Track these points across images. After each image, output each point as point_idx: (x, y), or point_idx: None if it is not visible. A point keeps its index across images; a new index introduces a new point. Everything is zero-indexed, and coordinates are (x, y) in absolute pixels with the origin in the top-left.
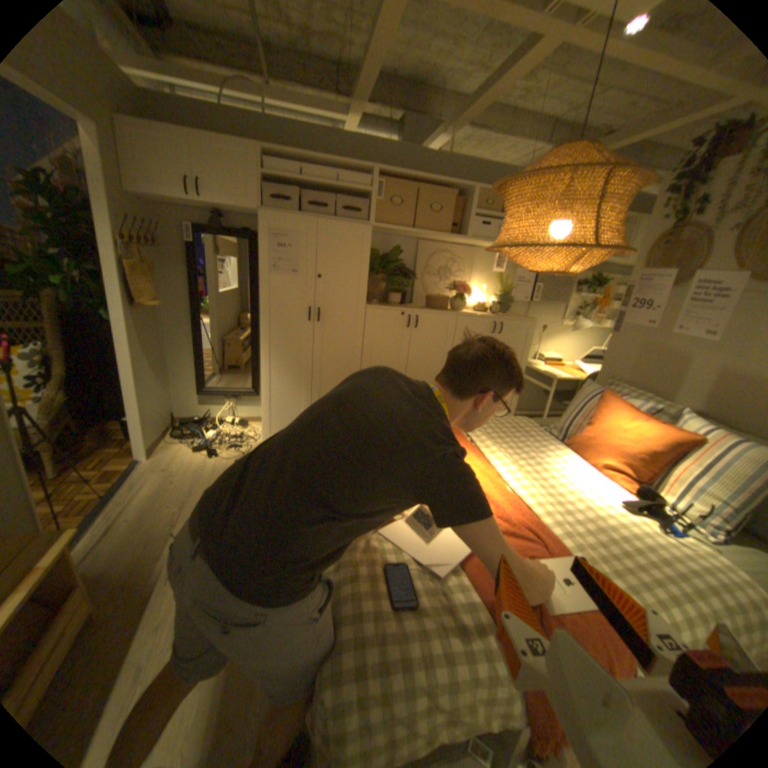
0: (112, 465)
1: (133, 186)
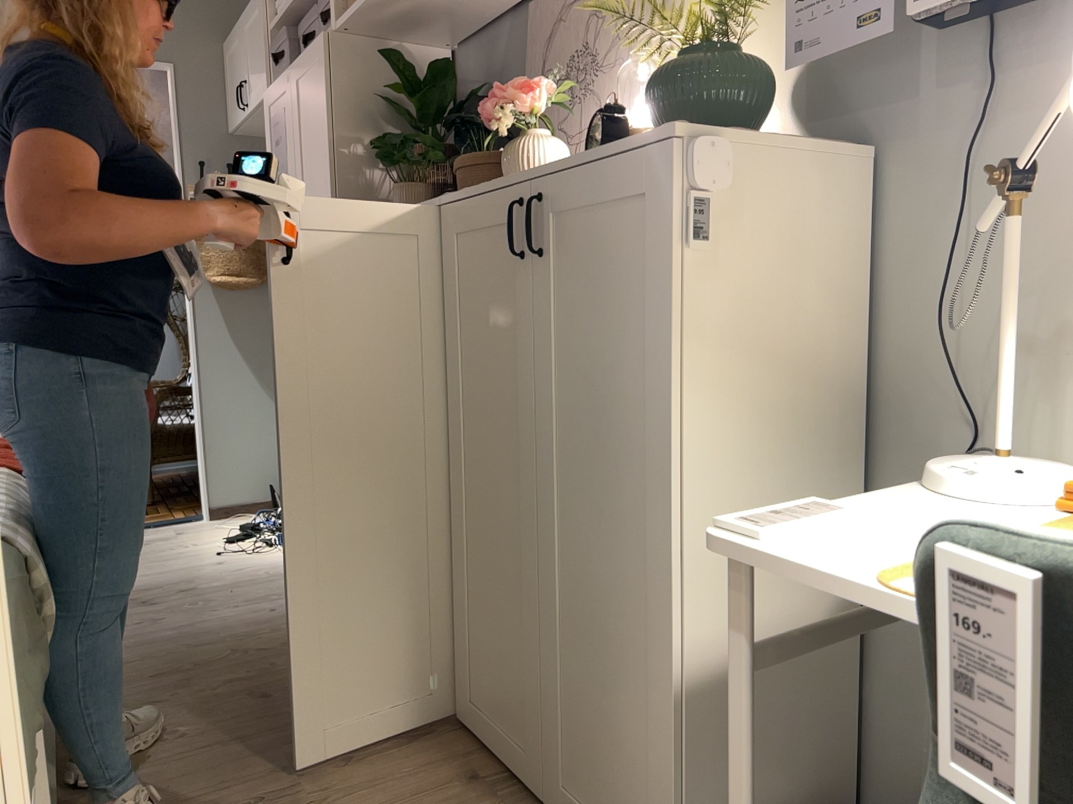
0: (187, 511)
1: (230, 122)
